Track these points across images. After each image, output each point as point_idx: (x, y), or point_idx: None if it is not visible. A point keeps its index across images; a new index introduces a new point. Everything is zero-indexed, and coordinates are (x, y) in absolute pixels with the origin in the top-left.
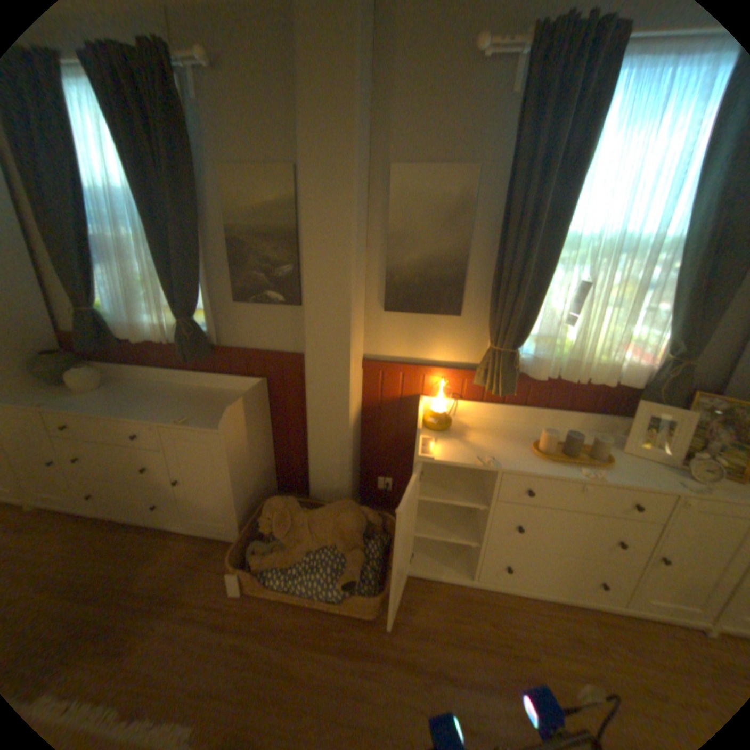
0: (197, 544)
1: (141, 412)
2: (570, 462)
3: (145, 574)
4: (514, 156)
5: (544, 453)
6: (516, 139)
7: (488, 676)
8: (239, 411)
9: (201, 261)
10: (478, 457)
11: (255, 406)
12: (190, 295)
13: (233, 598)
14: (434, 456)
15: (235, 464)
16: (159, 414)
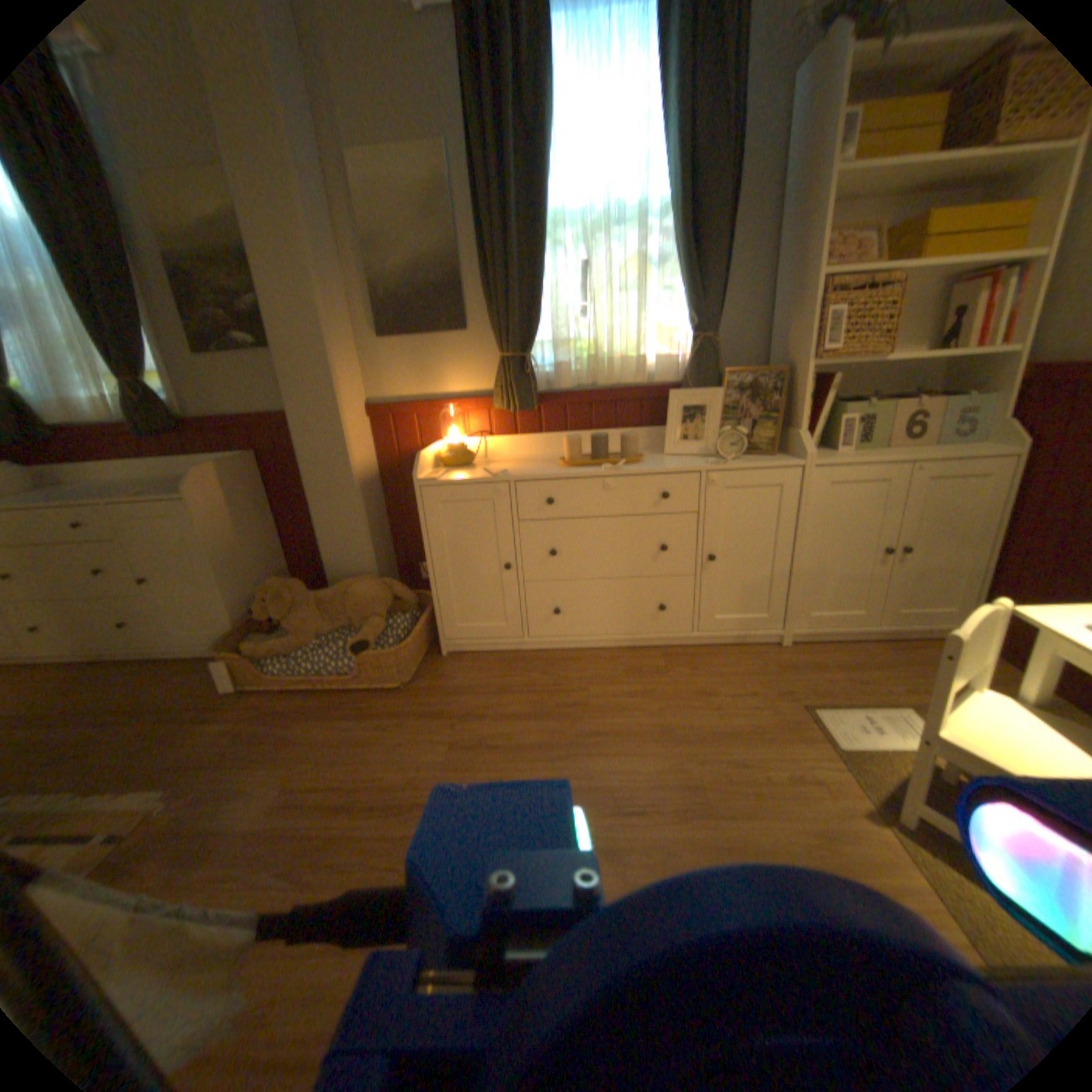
0: (187, 664)
1: (84, 497)
2: (592, 463)
3: (114, 696)
4: (464, 119)
5: (566, 461)
6: (463, 99)
7: (523, 708)
8: (211, 477)
9: (141, 303)
10: (488, 472)
11: (238, 481)
12: (131, 346)
13: (228, 698)
14: (437, 477)
15: (214, 543)
16: (108, 495)
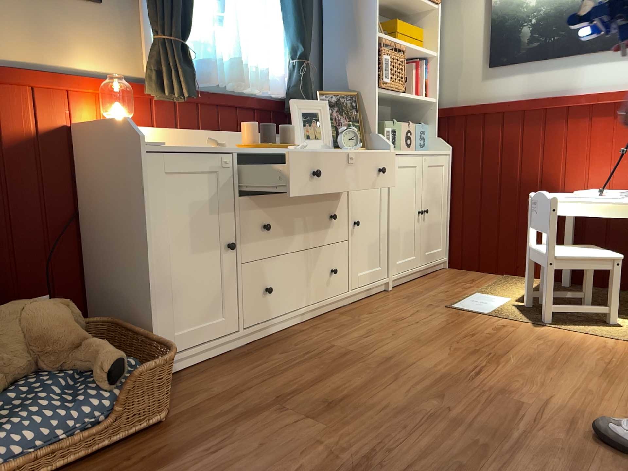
0: None
1: None
2: (276, 145)
3: None
4: None
5: (252, 143)
6: None
7: (314, 373)
8: None
9: None
10: (206, 143)
11: None
12: None
13: None
14: (163, 143)
15: None
16: None
